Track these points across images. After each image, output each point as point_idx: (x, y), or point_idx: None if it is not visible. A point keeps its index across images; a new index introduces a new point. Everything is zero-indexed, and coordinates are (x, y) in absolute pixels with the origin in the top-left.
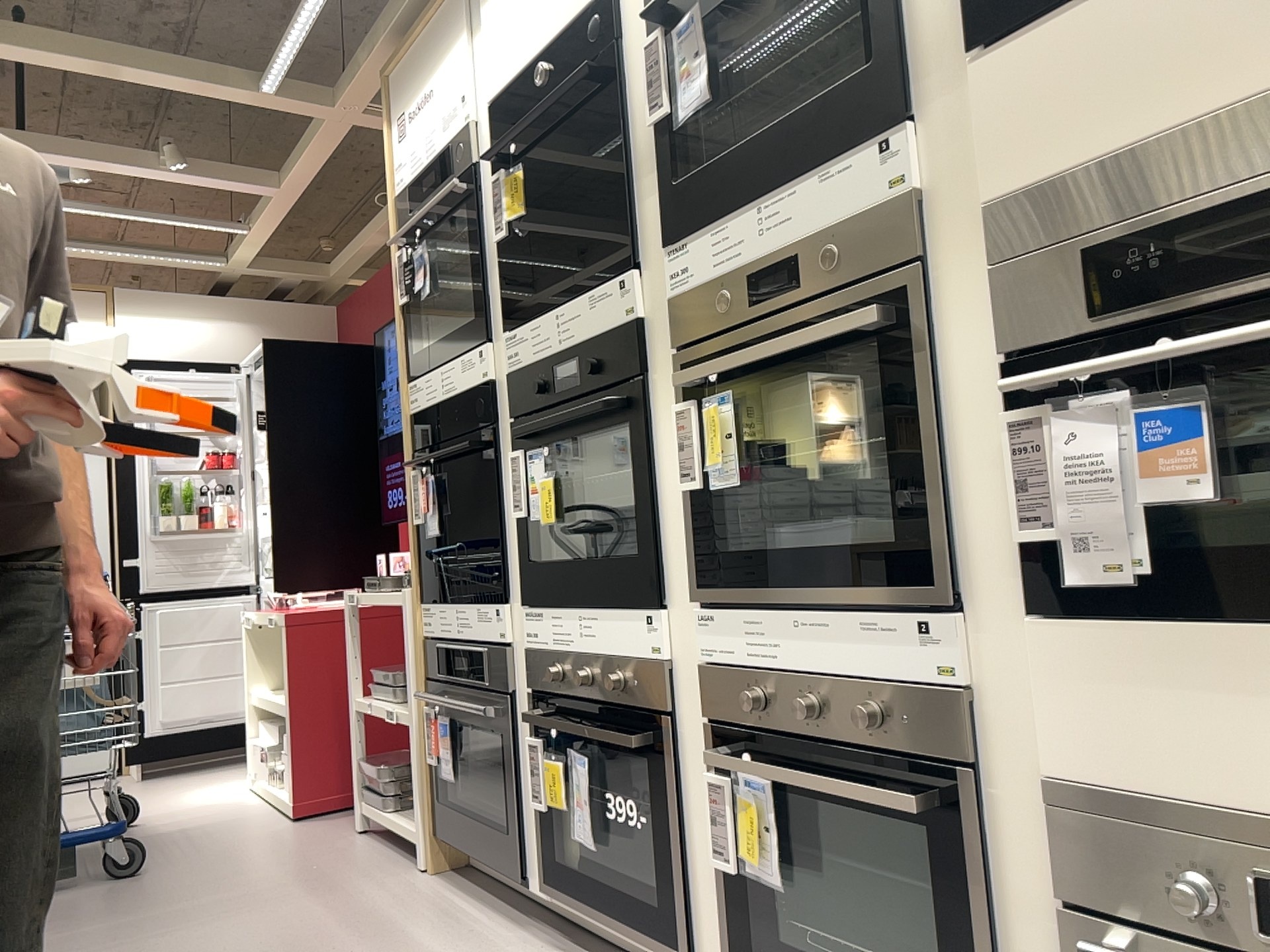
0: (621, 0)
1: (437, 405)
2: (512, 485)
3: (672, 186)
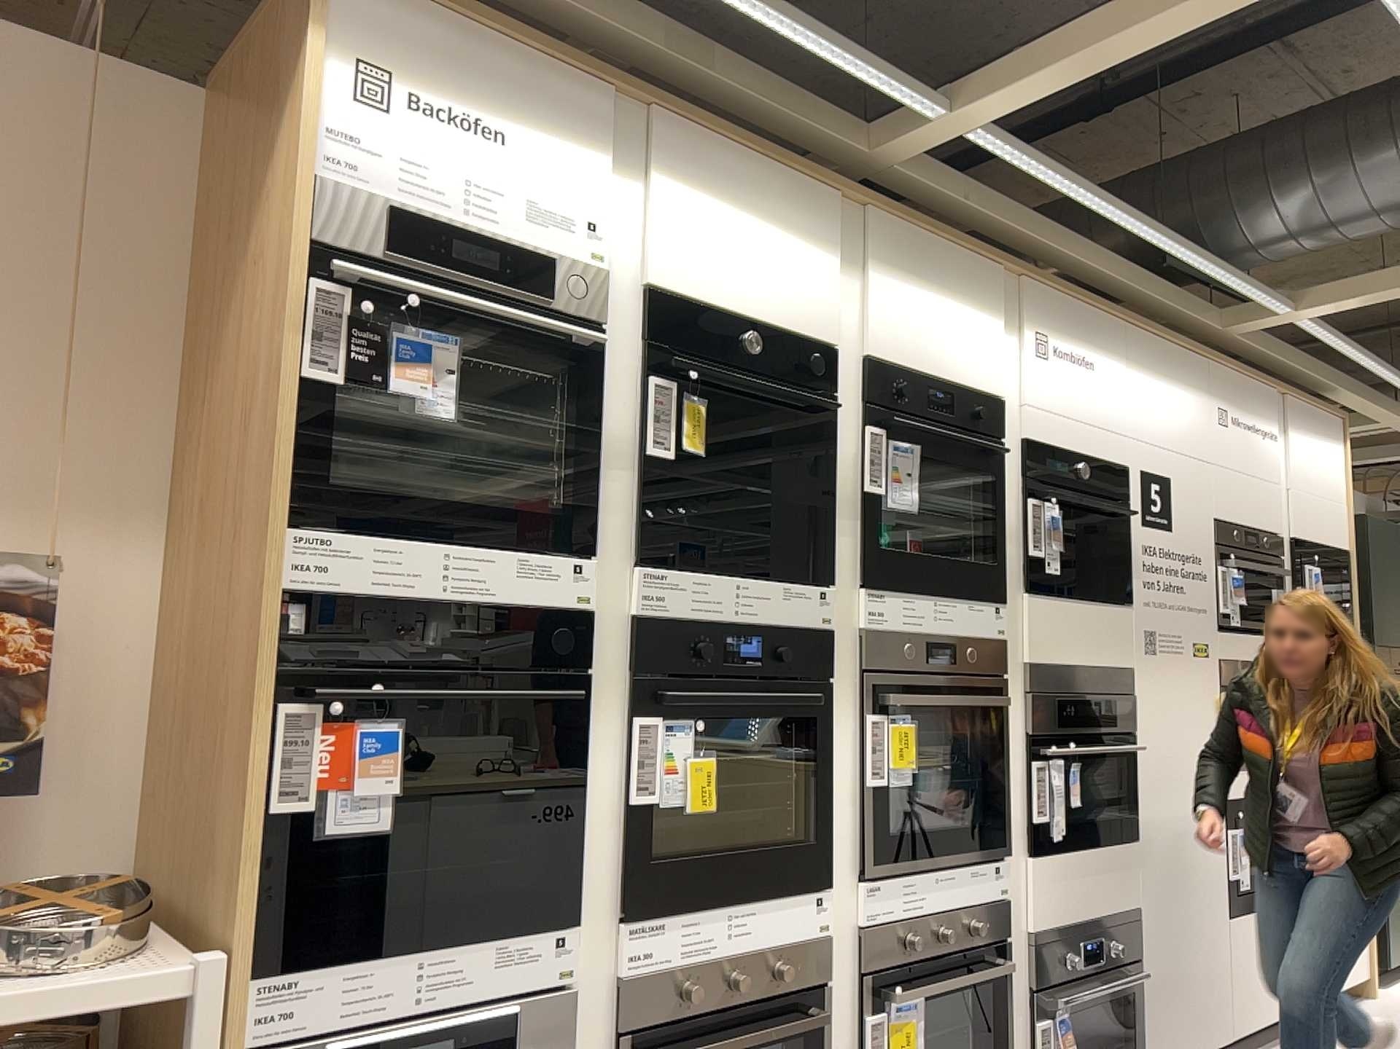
0: (831, 369)
1: (412, 595)
2: (644, 752)
3: (870, 547)
